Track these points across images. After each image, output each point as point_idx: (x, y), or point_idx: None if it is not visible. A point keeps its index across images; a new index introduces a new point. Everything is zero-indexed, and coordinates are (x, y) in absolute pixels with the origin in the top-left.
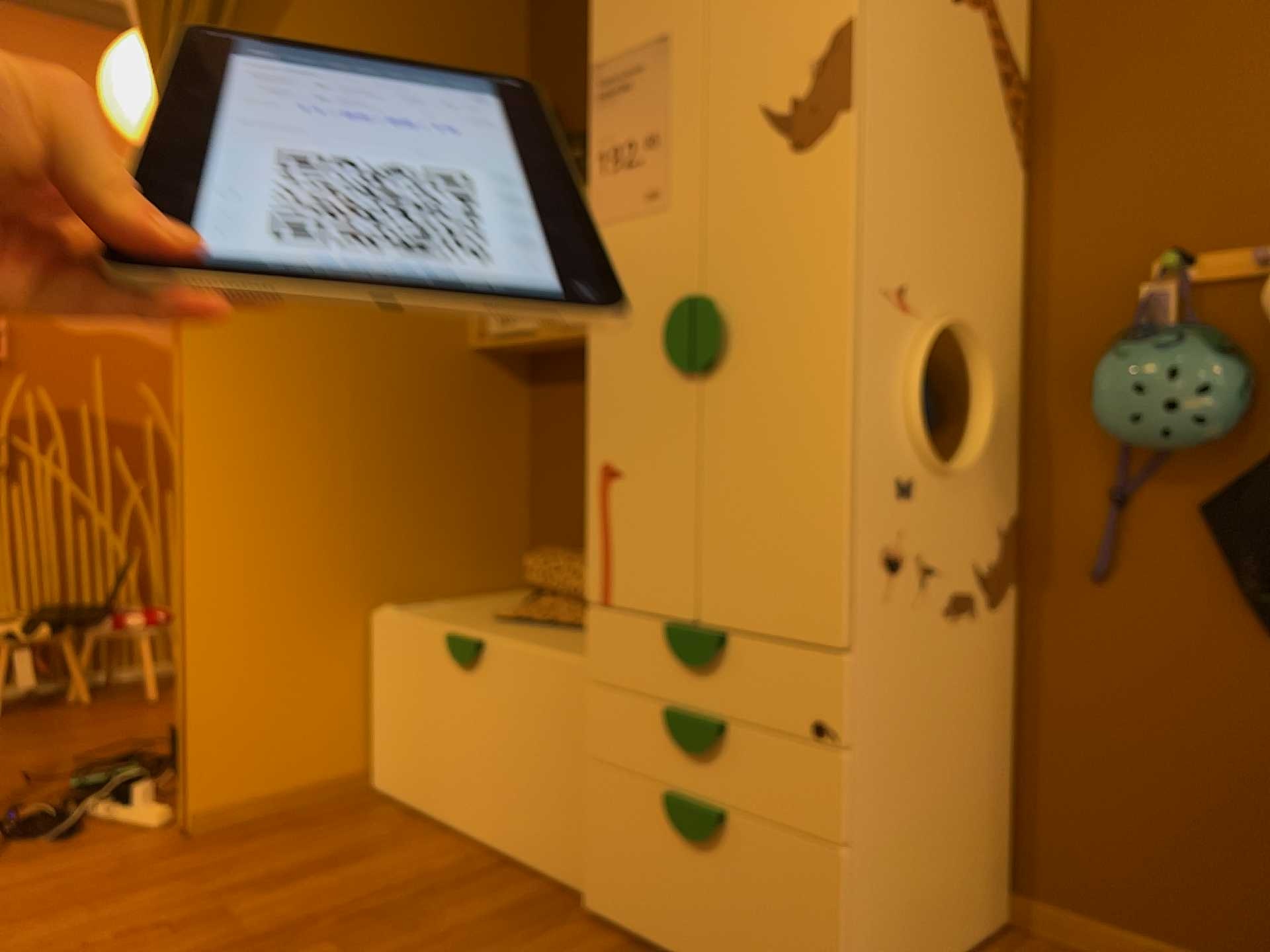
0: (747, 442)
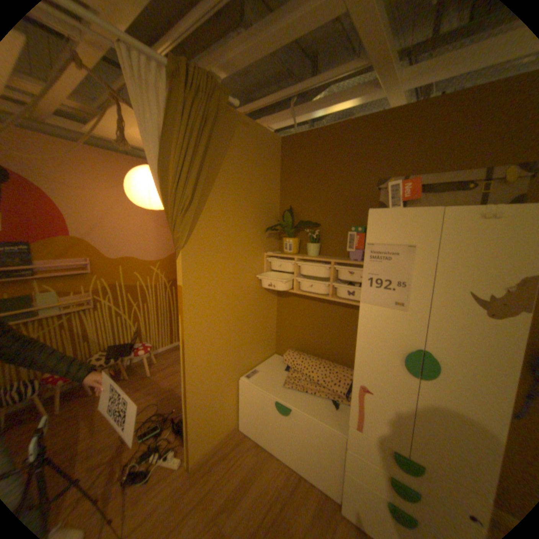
0: (445, 411)
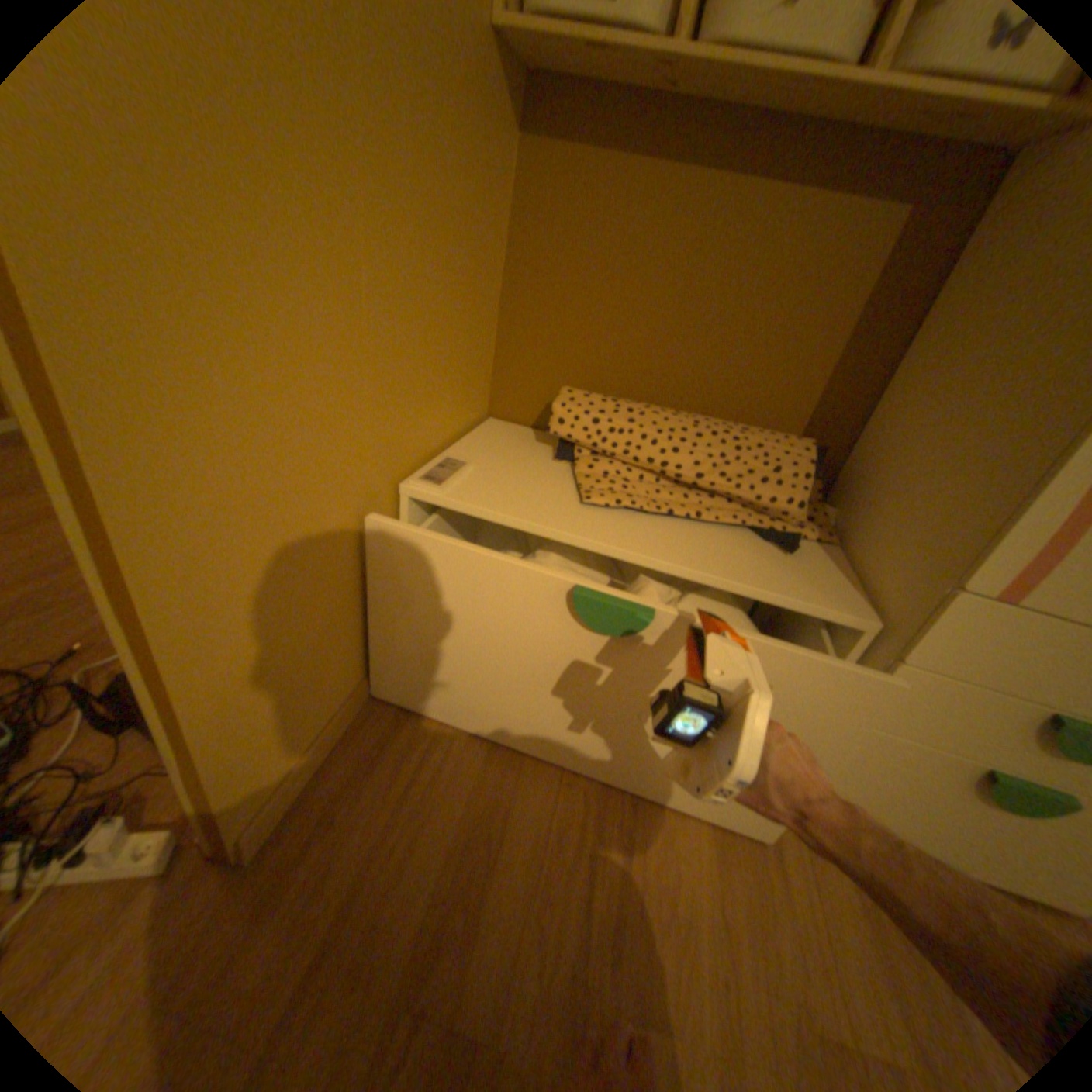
0: None
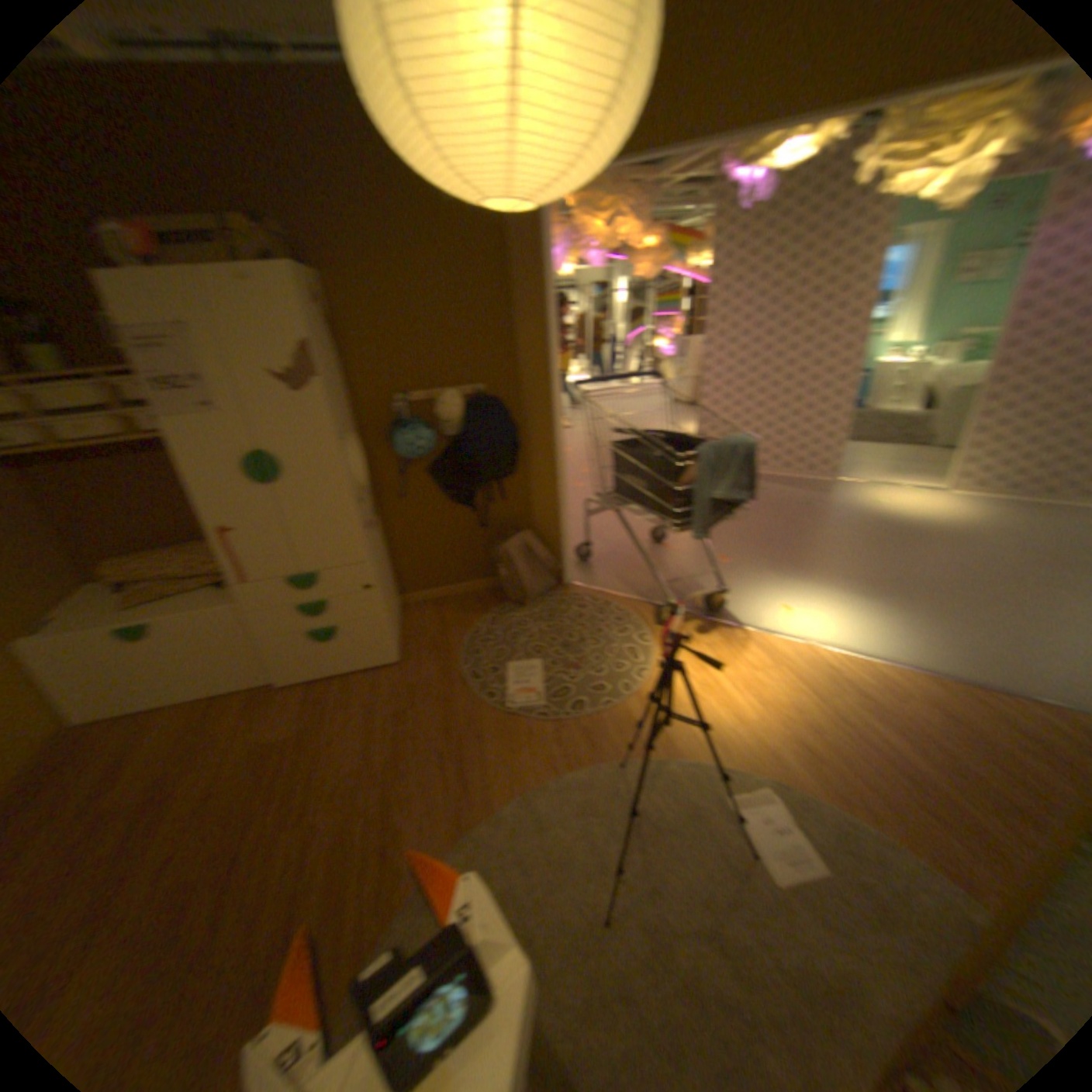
0: (299, 507)
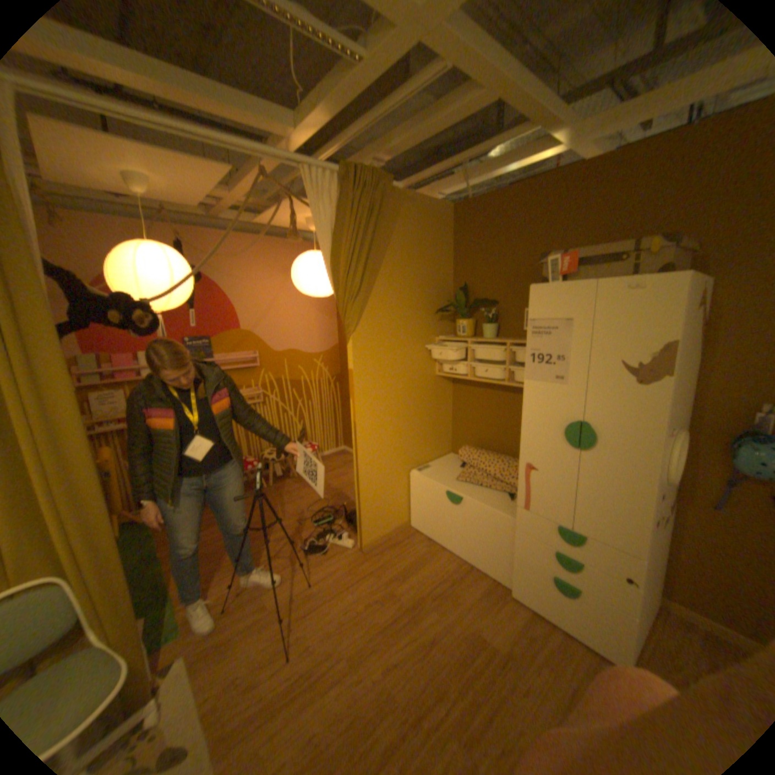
0: (604, 479)
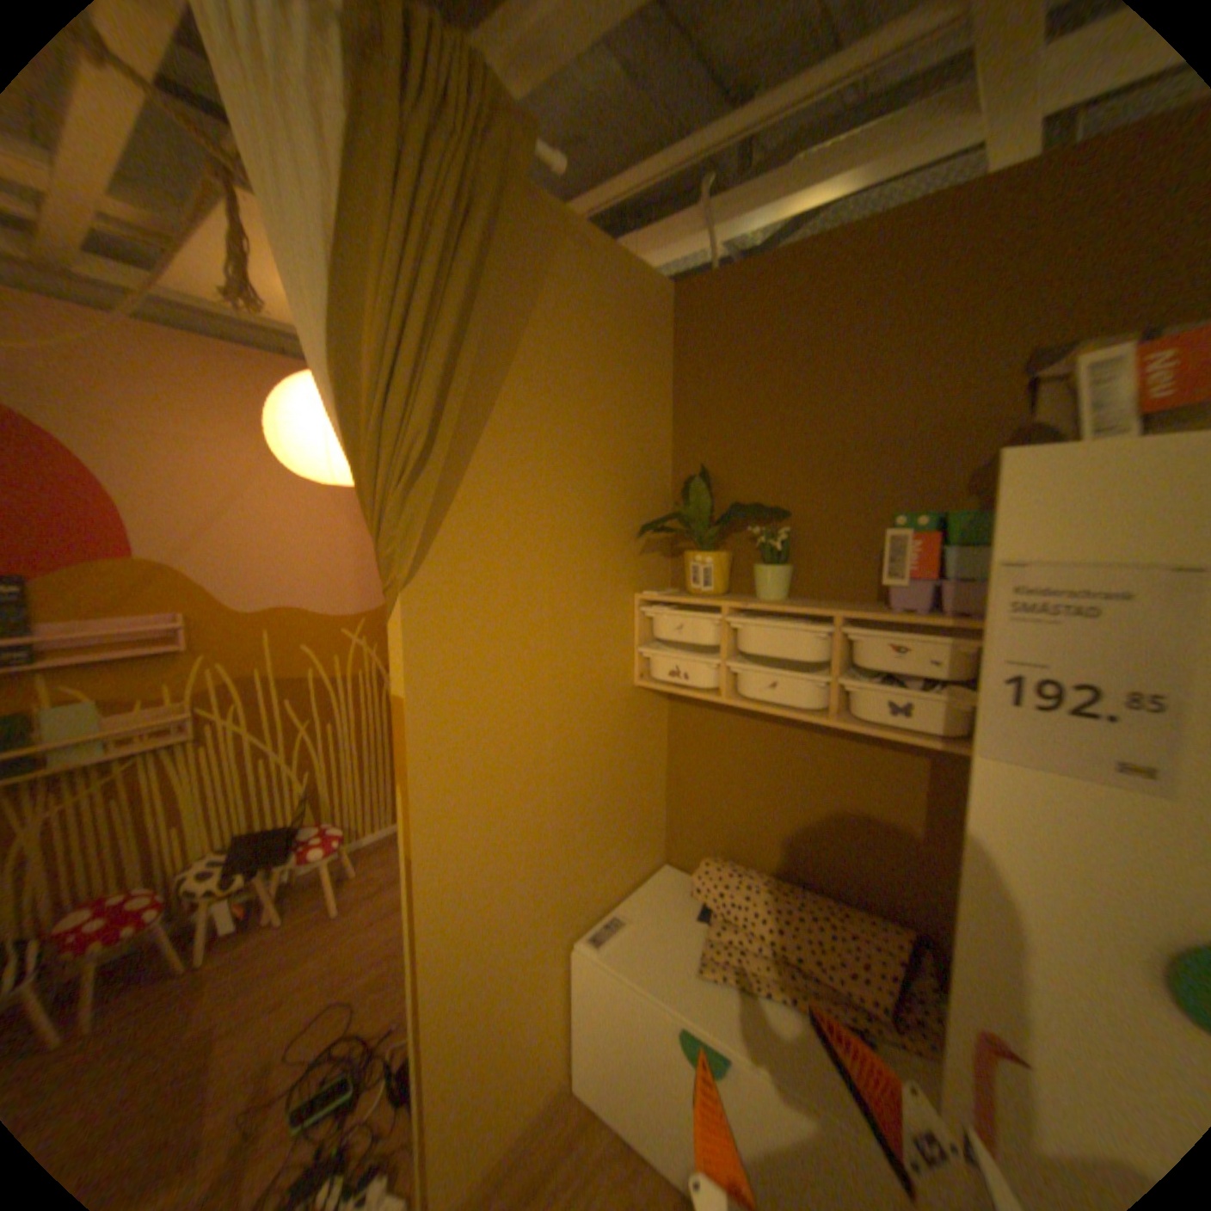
0: None
